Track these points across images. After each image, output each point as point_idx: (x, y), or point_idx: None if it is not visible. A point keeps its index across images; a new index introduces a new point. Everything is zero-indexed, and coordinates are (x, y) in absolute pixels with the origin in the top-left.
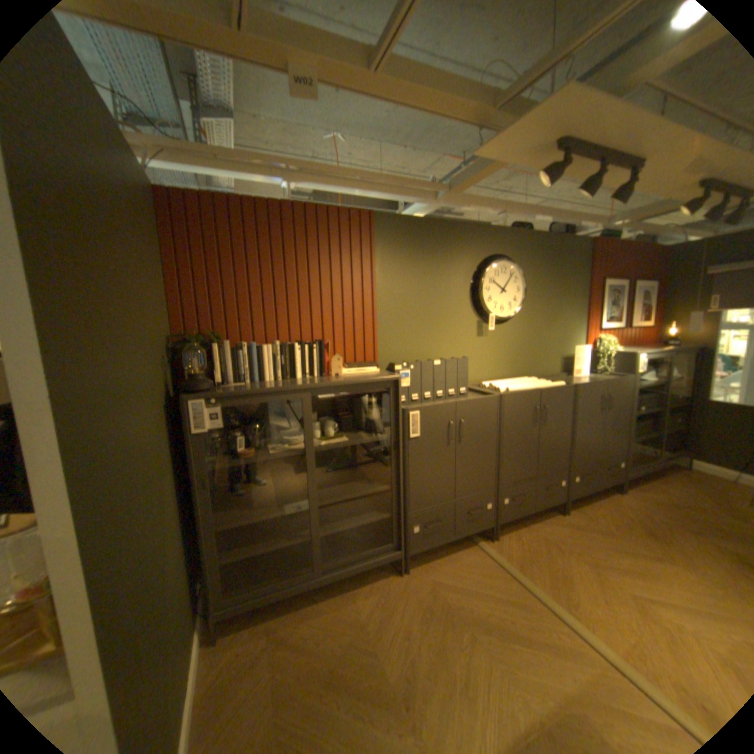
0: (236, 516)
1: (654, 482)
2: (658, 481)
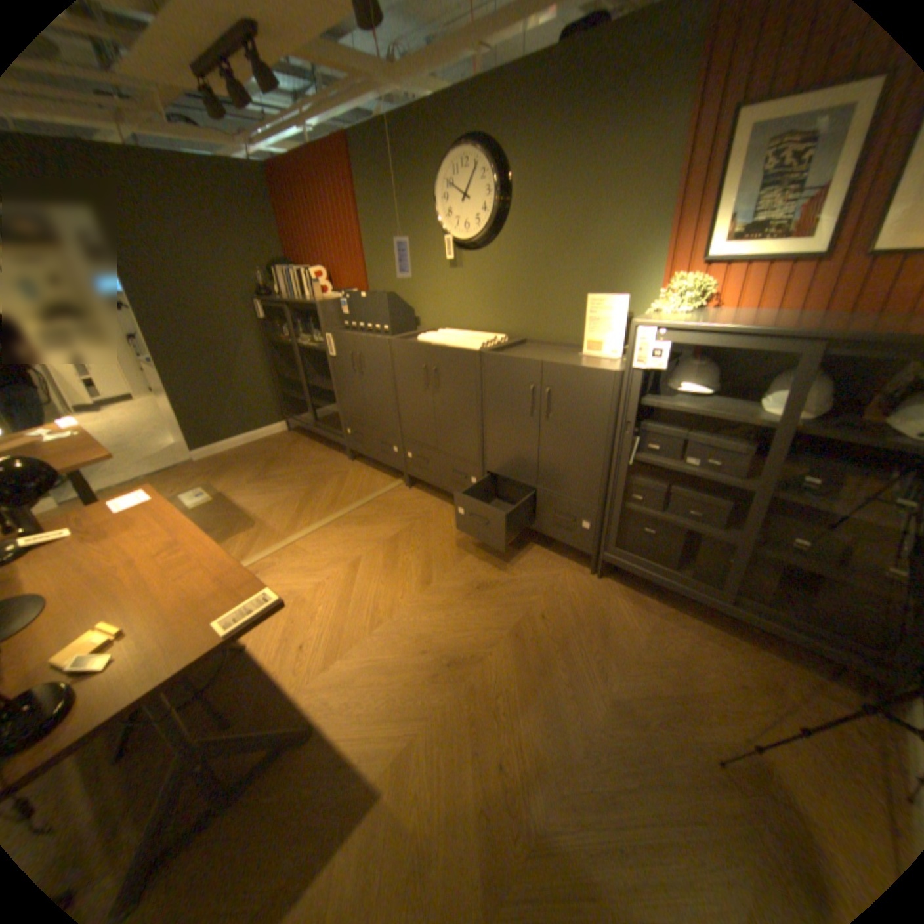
0: (292, 373)
1: (707, 623)
2: (718, 629)
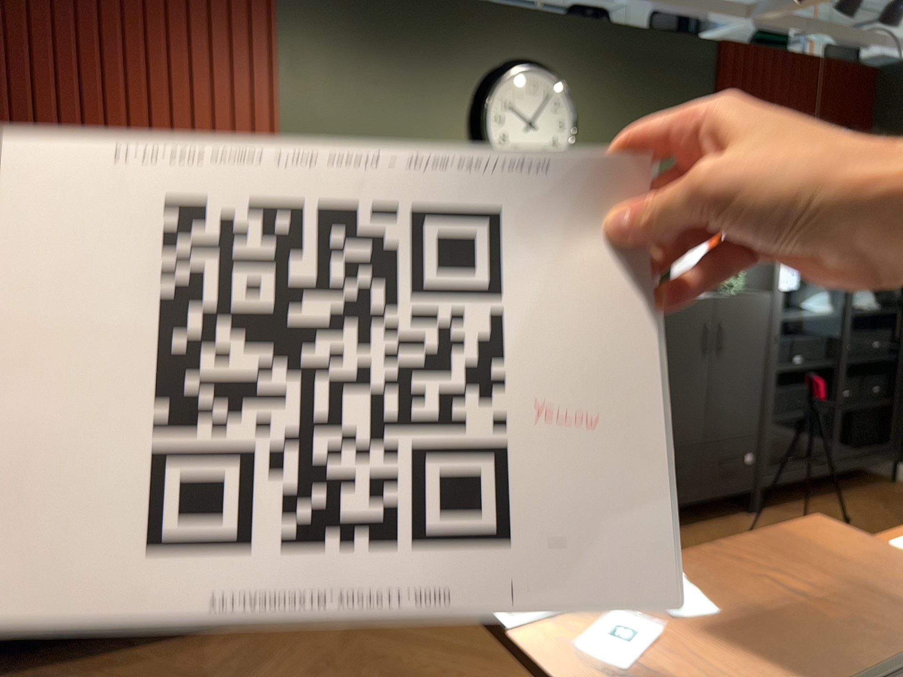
0: None
1: (820, 496)
2: (828, 496)
